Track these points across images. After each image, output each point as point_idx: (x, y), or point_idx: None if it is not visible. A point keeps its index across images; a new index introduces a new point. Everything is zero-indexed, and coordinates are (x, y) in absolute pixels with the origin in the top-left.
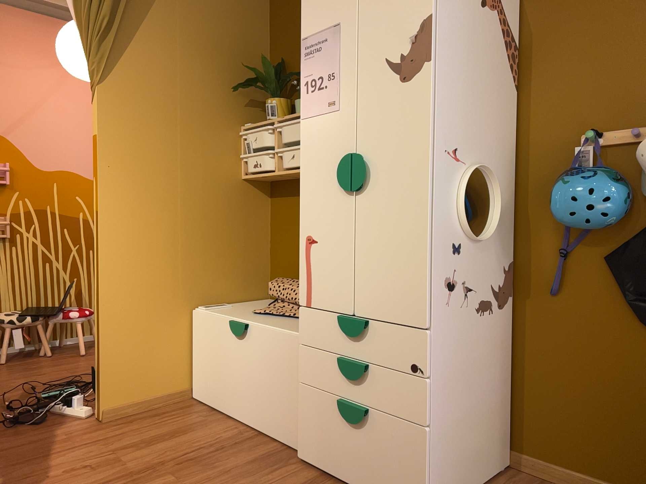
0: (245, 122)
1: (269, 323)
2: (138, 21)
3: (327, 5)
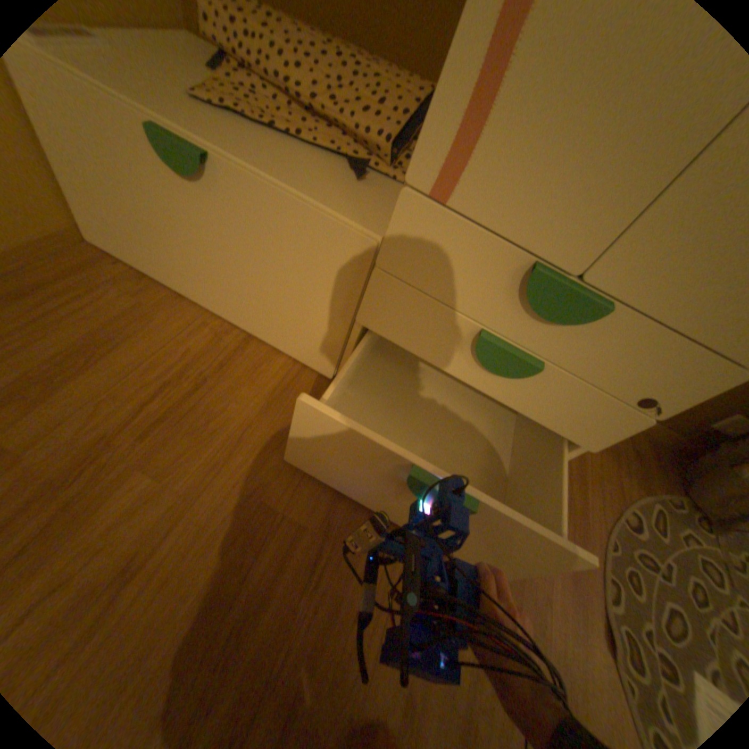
0: None
1: (264, 160)
2: None
3: None
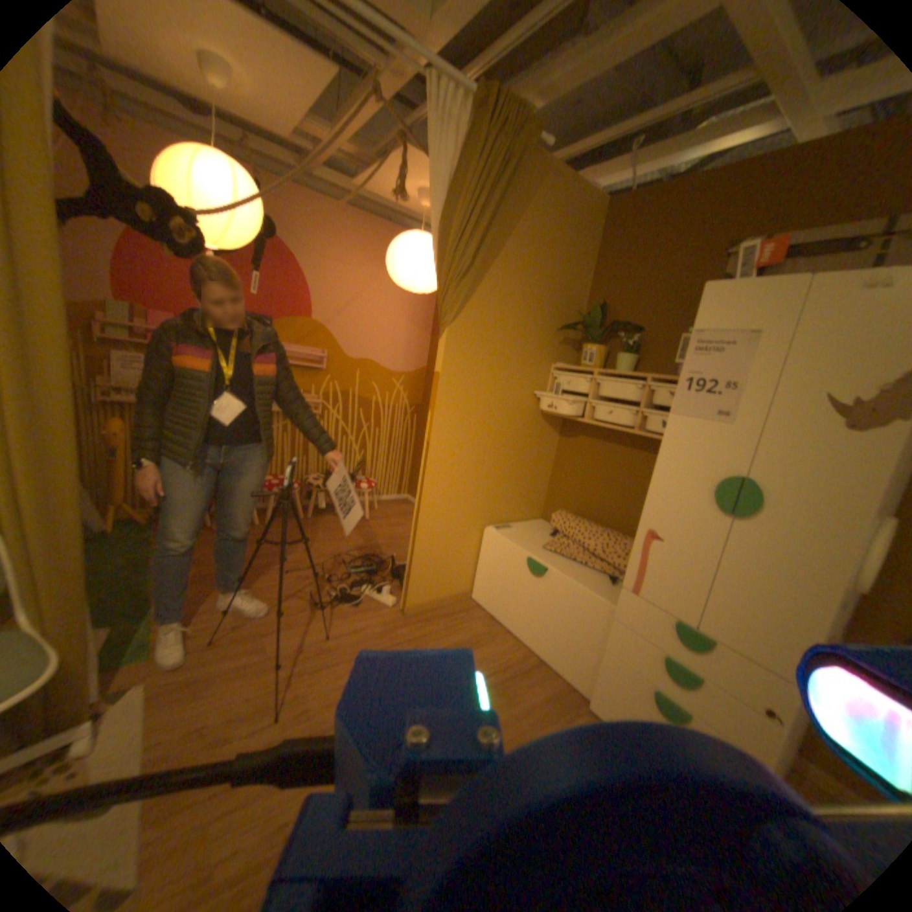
0: (555, 360)
1: (569, 573)
2: (489, 259)
3: (746, 303)
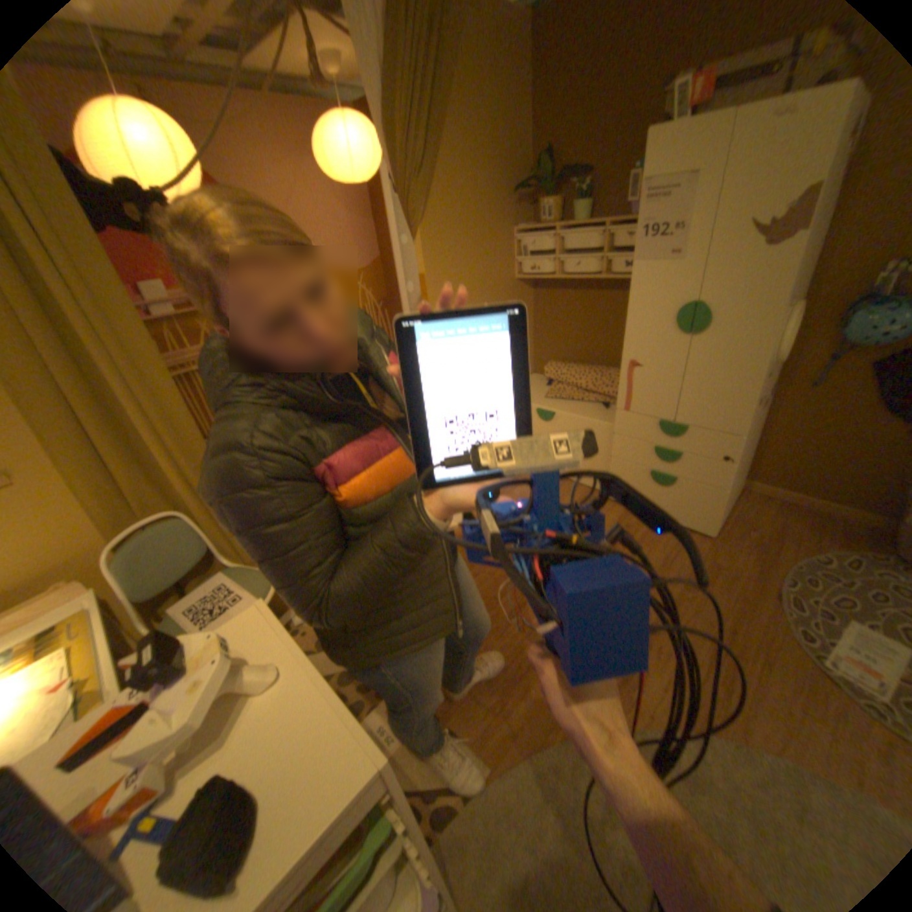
0: (515, 222)
1: (572, 411)
2: (435, 141)
3: (684, 146)
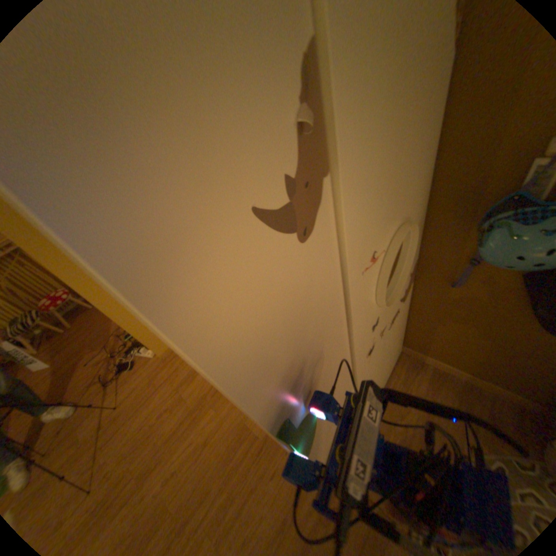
0: None
1: None
2: None
3: None
